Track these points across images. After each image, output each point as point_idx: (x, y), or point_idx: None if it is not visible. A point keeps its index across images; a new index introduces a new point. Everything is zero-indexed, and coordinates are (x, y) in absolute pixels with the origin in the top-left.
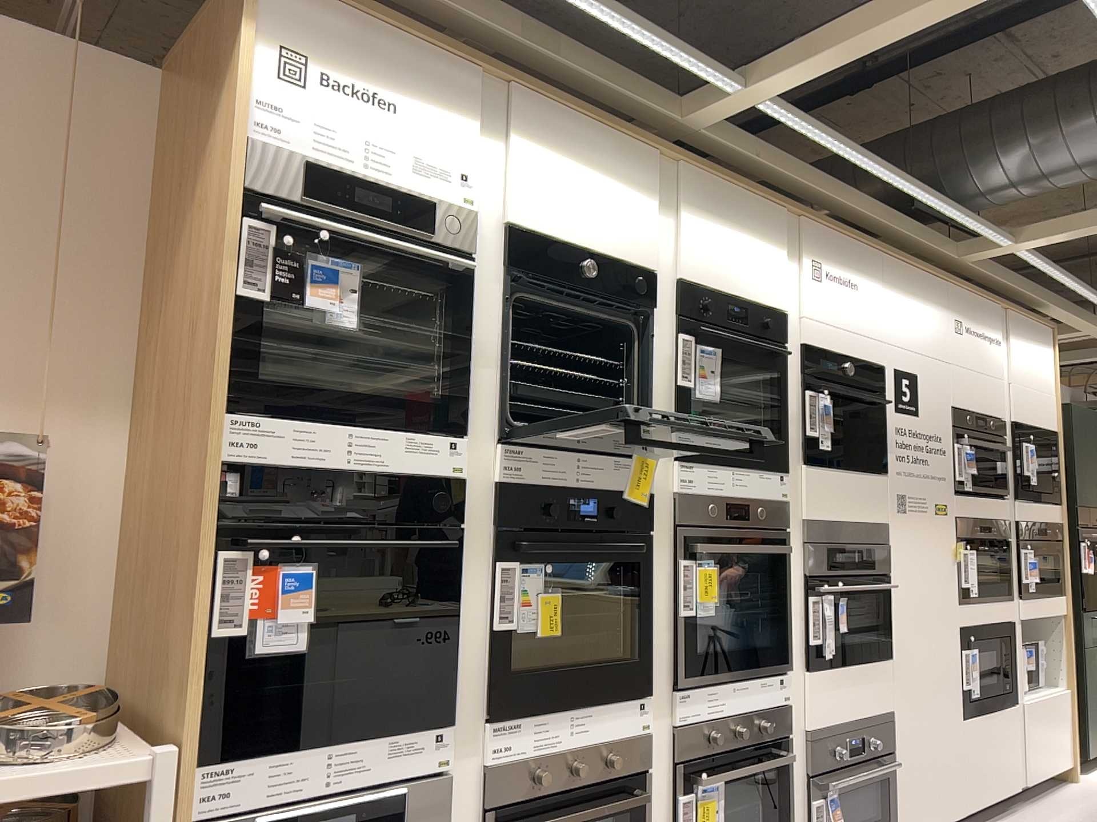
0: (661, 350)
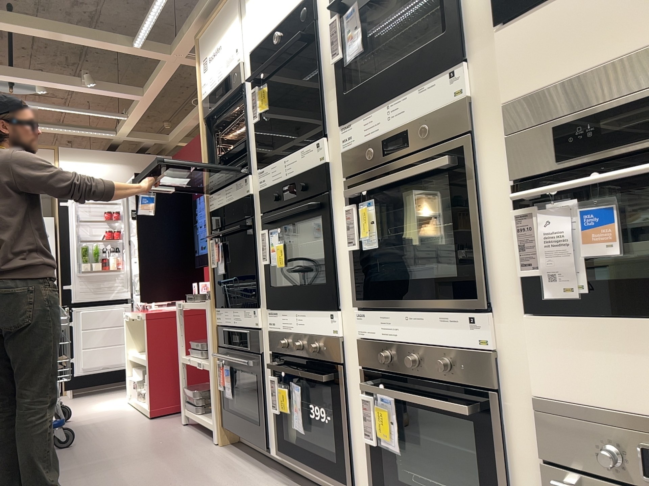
0: (327, 43)
